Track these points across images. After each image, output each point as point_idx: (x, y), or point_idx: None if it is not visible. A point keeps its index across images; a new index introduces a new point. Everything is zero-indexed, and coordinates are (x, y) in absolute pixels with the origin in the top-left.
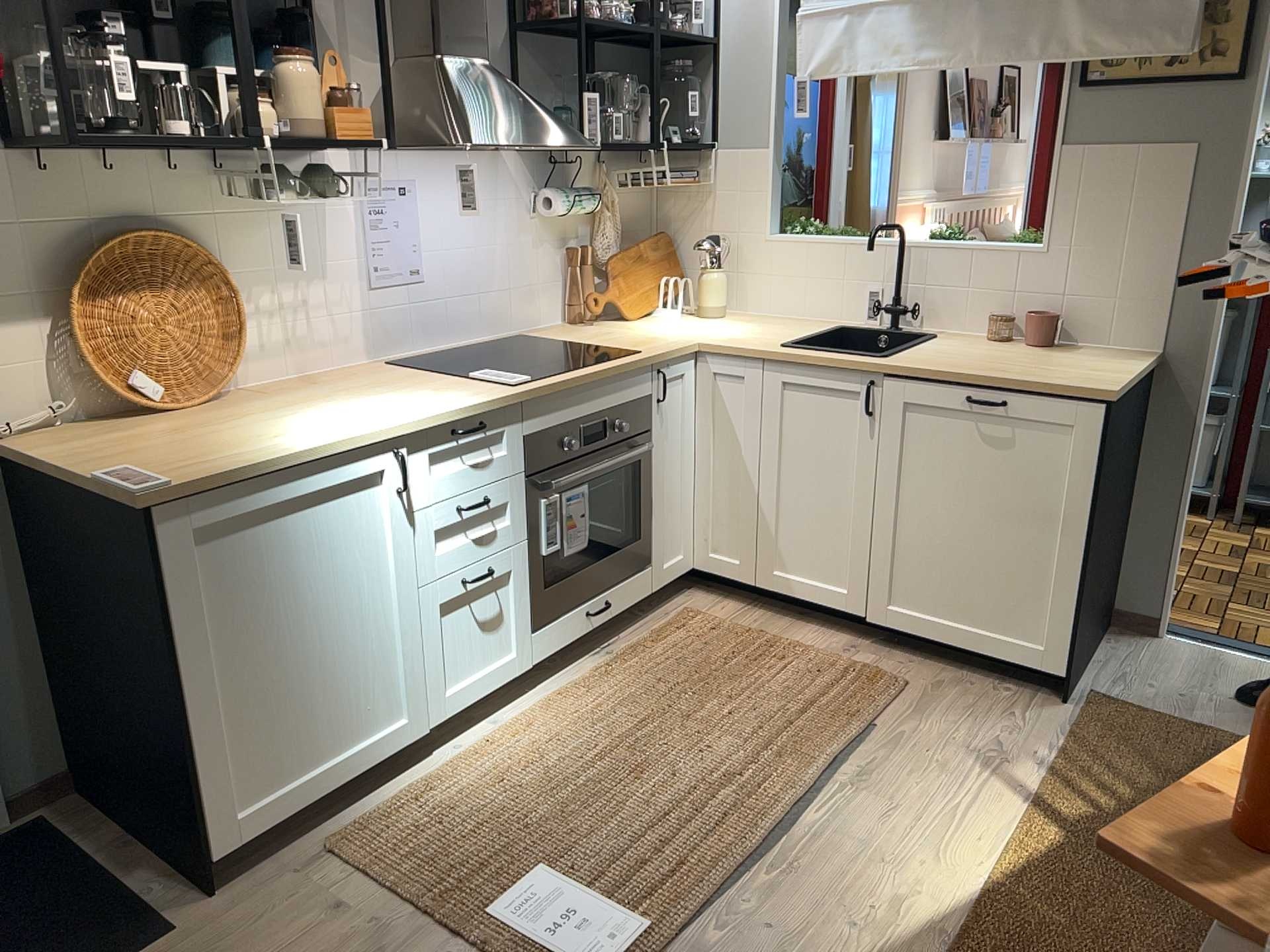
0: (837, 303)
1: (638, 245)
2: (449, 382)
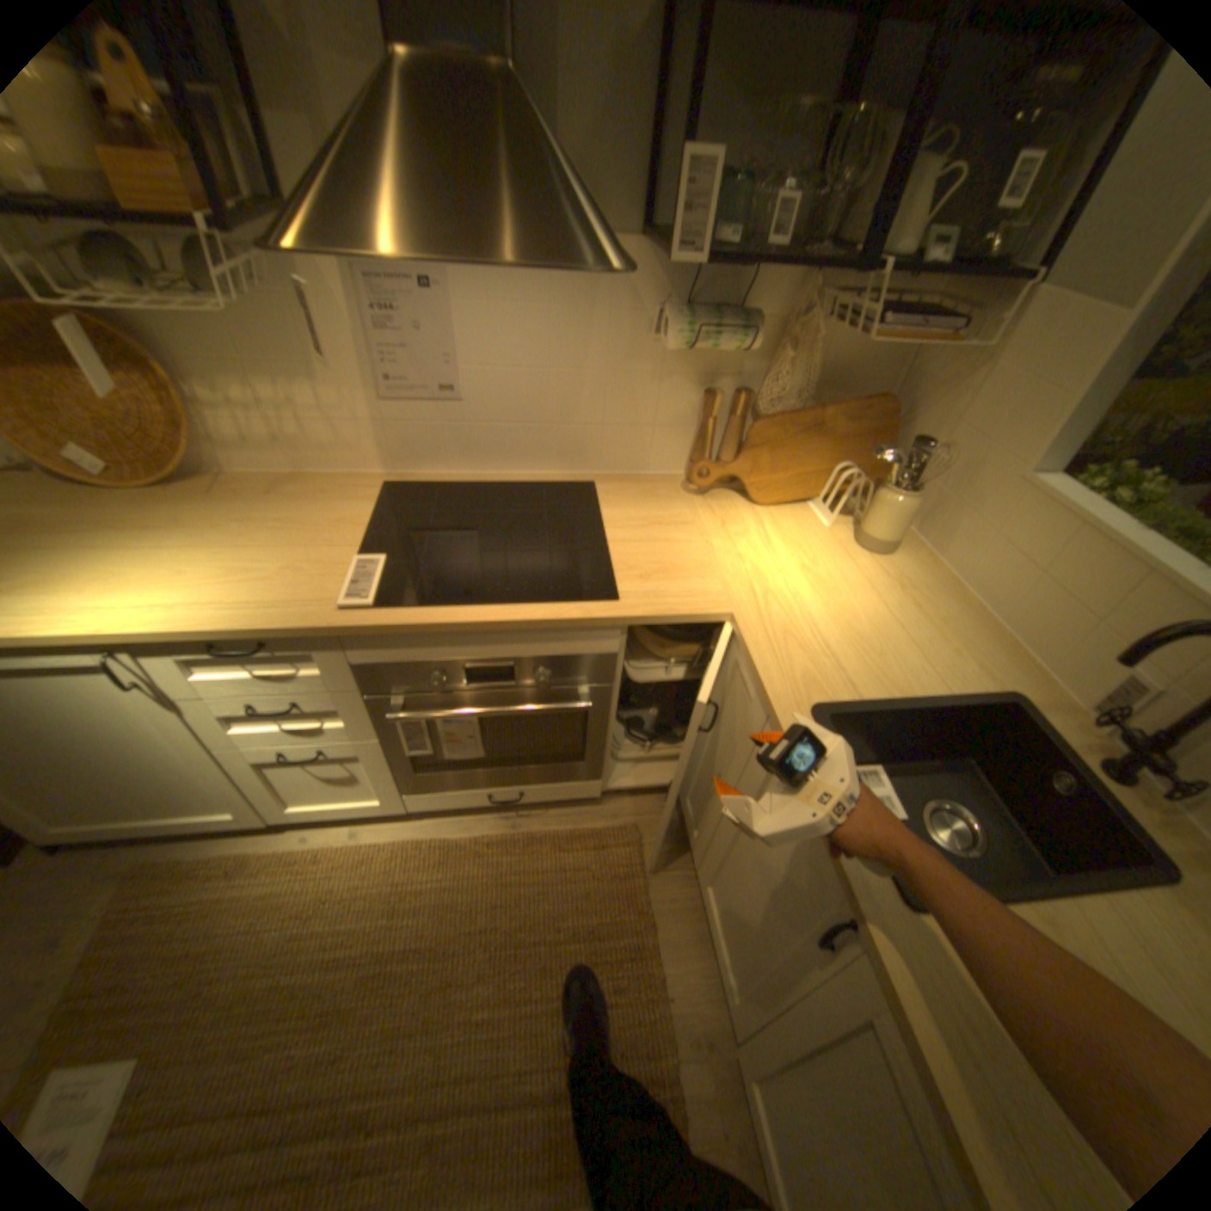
0: (1064, 645)
1: (826, 409)
2: (333, 557)
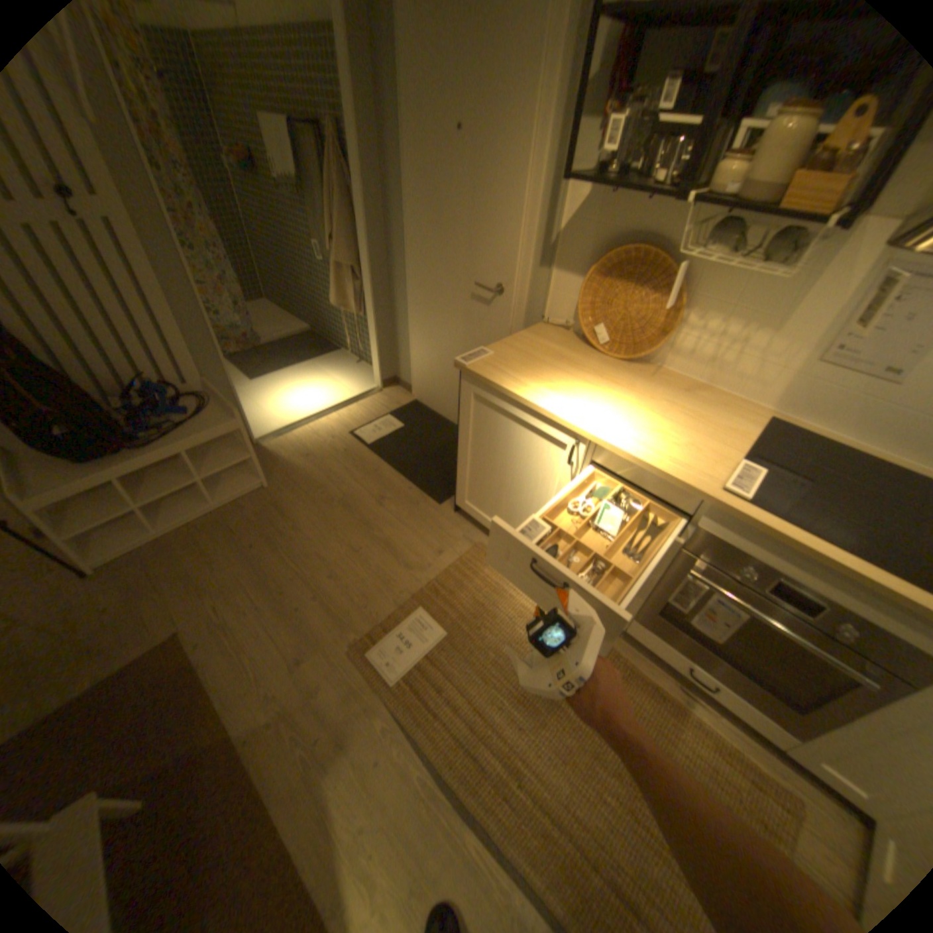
0: None
1: None
2: (724, 451)
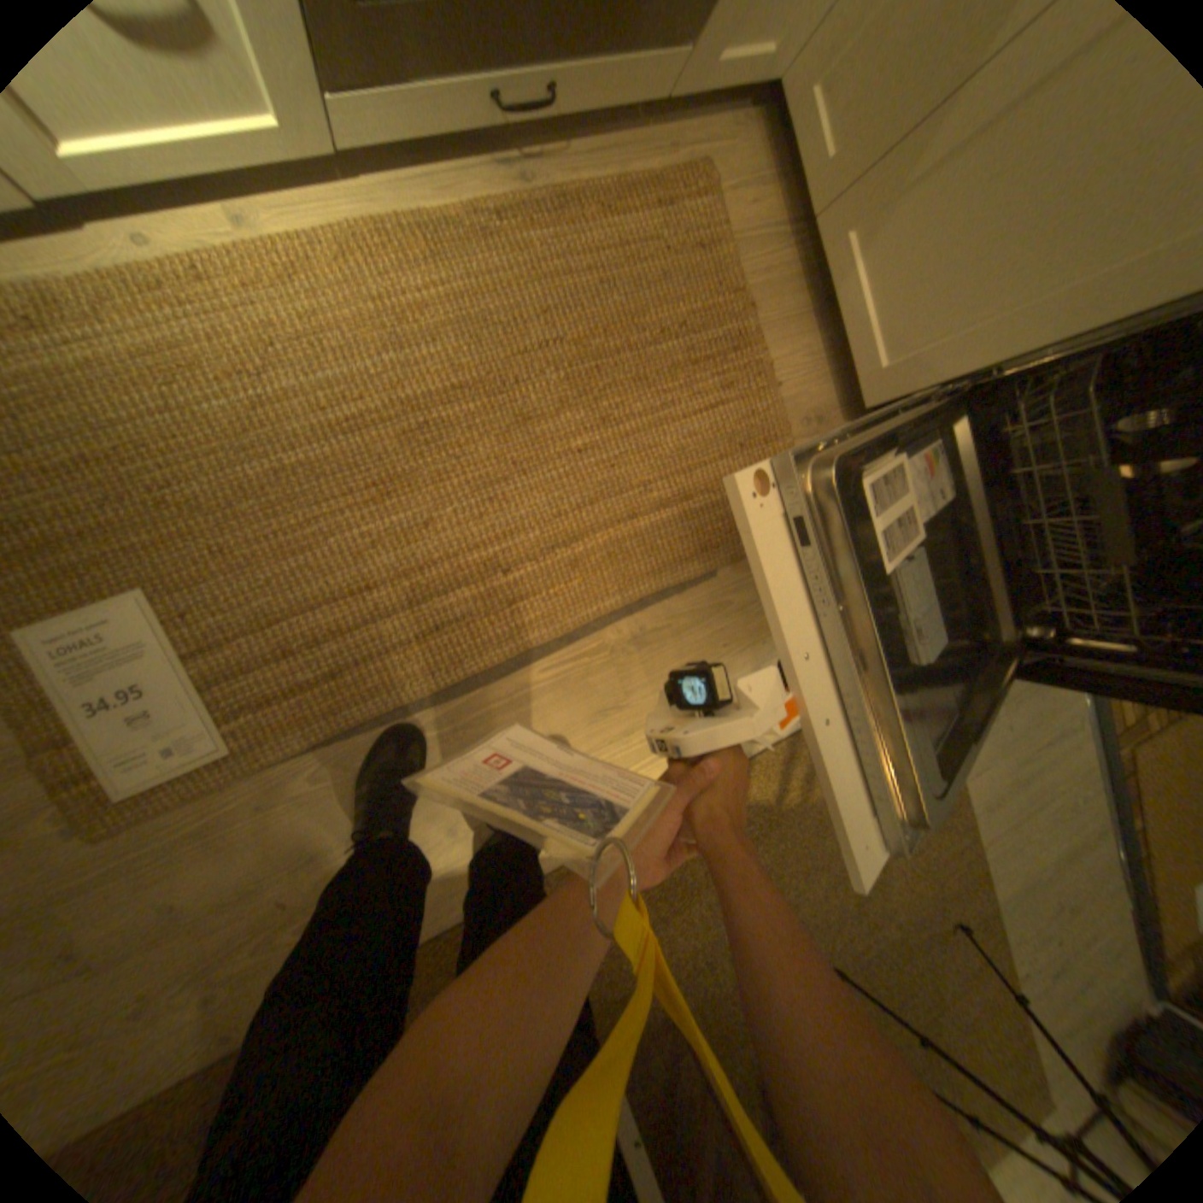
0: None
1: None
2: None
